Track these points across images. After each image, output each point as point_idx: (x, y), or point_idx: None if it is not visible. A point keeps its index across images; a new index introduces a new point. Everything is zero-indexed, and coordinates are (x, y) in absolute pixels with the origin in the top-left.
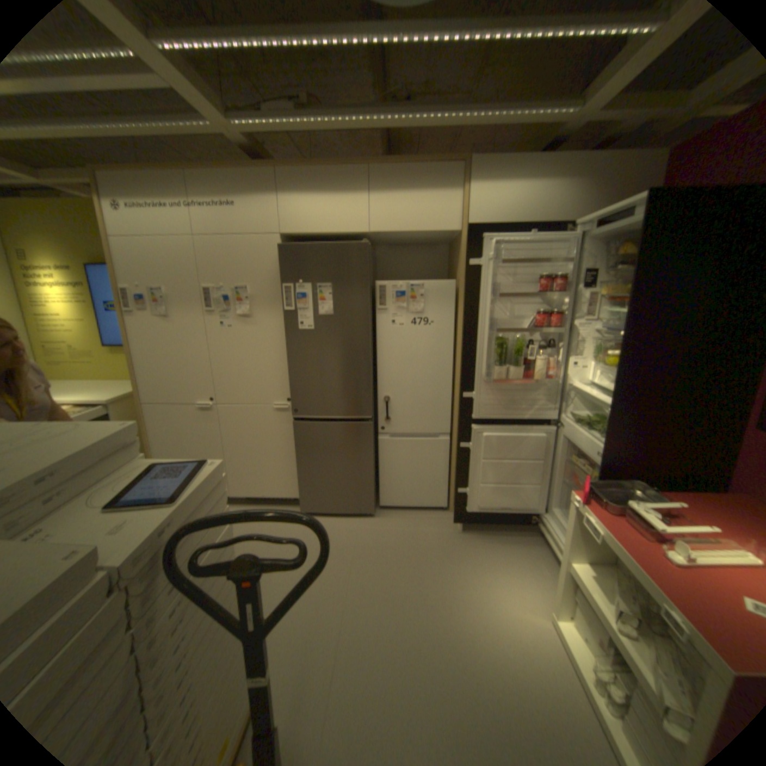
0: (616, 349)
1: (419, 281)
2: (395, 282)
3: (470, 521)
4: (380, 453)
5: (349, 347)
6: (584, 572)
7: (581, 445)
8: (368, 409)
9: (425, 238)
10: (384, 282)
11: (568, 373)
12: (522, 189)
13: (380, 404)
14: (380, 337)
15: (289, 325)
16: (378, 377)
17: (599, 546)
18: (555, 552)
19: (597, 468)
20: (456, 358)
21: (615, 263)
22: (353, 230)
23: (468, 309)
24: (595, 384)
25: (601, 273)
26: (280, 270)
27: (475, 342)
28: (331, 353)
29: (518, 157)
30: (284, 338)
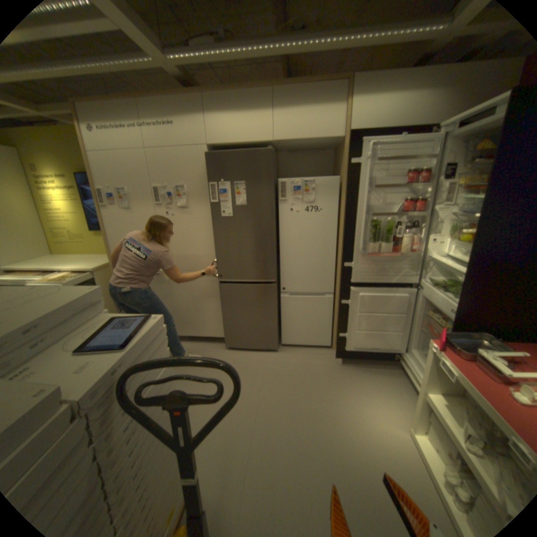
0: (470, 227)
1: (311, 178)
2: (293, 178)
3: (348, 357)
4: (281, 307)
5: (258, 229)
6: (439, 402)
7: (437, 303)
8: (272, 274)
9: (315, 144)
10: (284, 179)
11: (429, 247)
12: (394, 100)
13: (281, 271)
14: (281, 221)
15: (214, 213)
16: (280, 251)
17: (451, 382)
18: (413, 382)
19: (449, 321)
20: (339, 236)
21: (471, 158)
22: (261, 139)
23: (349, 198)
24: (450, 255)
25: (460, 166)
26: (207, 172)
27: (354, 224)
28: (245, 234)
29: (392, 72)
30: (211, 223)
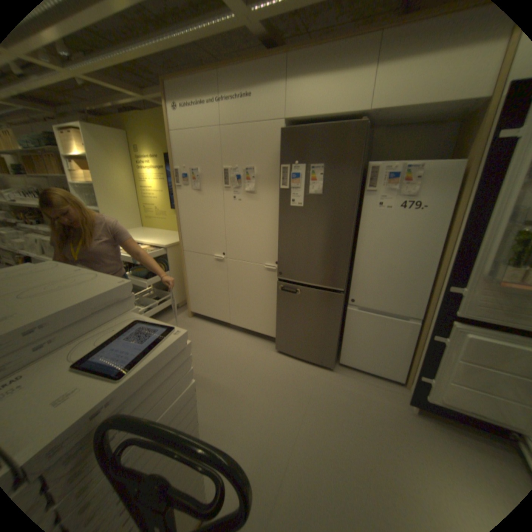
0: None
1: (419, 161)
2: (390, 162)
3: (429, 409)
4: (346, 321)
5: (332, 224)
6: None
7: None
8: (341, 282)
9: (434, 112)
10: (377, 163)
11: None
12: None
13: (354, 279)
14: (364, 218)
15: (282, 201)
16: (356, 254)
17: None
18: None
19: None
20: (447, 246)
21: None
22: (354, 108)
23: (479, 193)
24: None
25: None
26: (280, 152)
27: (482, 233)
28: (315, 229)
29: None
30: (278, 212)
